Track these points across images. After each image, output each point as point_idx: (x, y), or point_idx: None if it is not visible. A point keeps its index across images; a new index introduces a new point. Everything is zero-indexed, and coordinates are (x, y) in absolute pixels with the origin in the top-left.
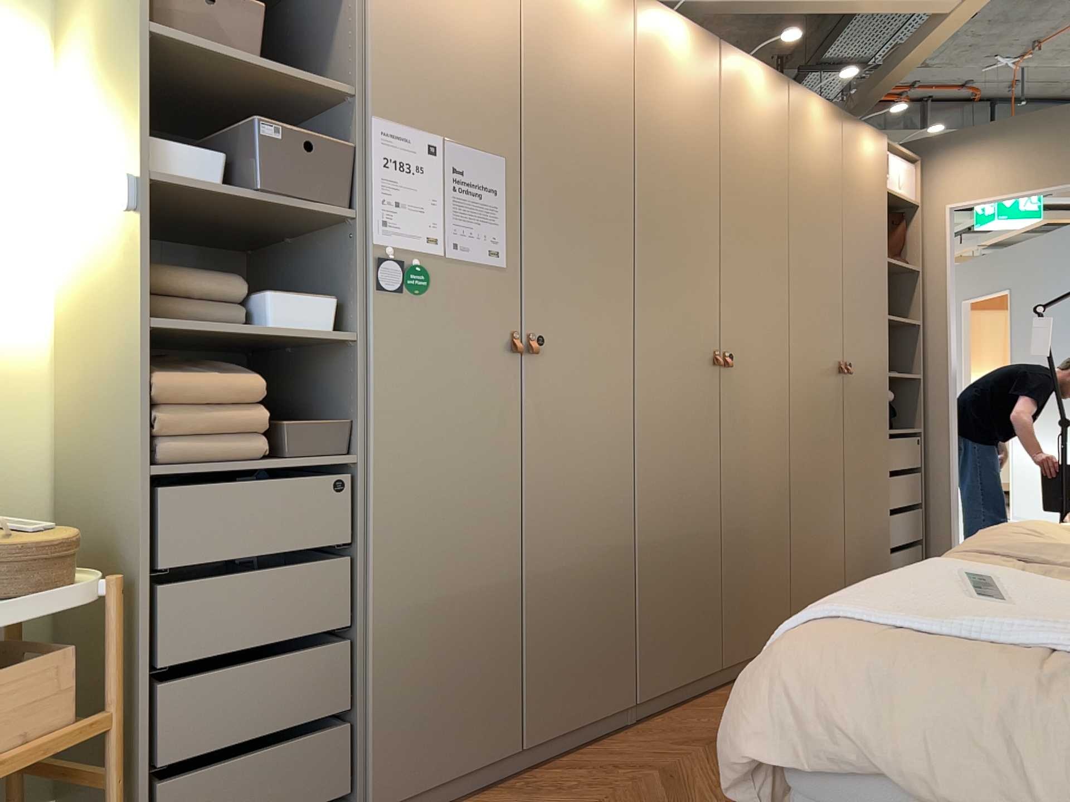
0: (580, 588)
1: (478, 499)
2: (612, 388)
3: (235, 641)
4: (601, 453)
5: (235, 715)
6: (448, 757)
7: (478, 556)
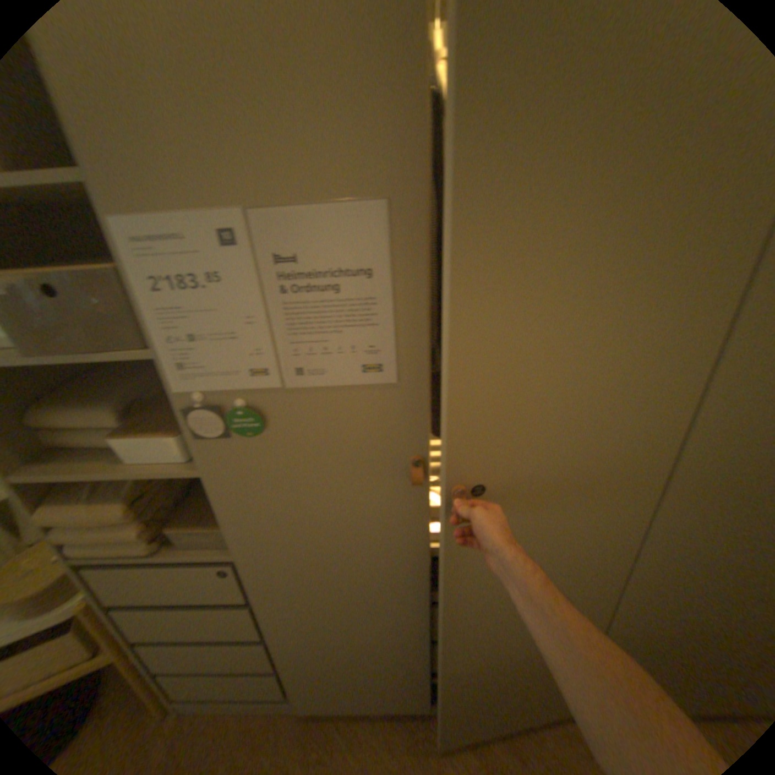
0: (520, 652)
1: (383, 592)
2: (621, 505)
3: (183, 637)
4: (580, 565)
5: (198, 663)
6: (367, 706)
7: (386, 624)
